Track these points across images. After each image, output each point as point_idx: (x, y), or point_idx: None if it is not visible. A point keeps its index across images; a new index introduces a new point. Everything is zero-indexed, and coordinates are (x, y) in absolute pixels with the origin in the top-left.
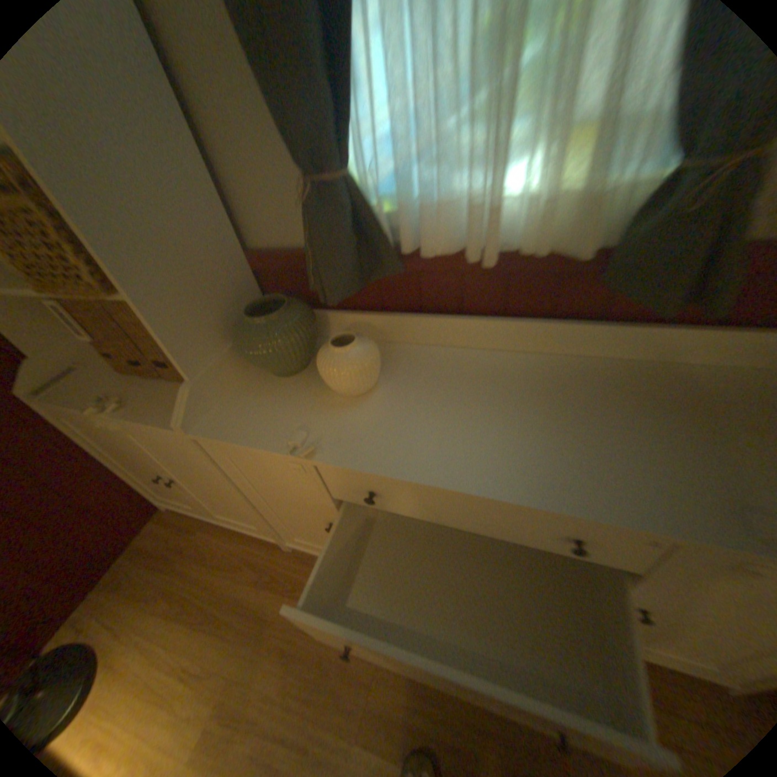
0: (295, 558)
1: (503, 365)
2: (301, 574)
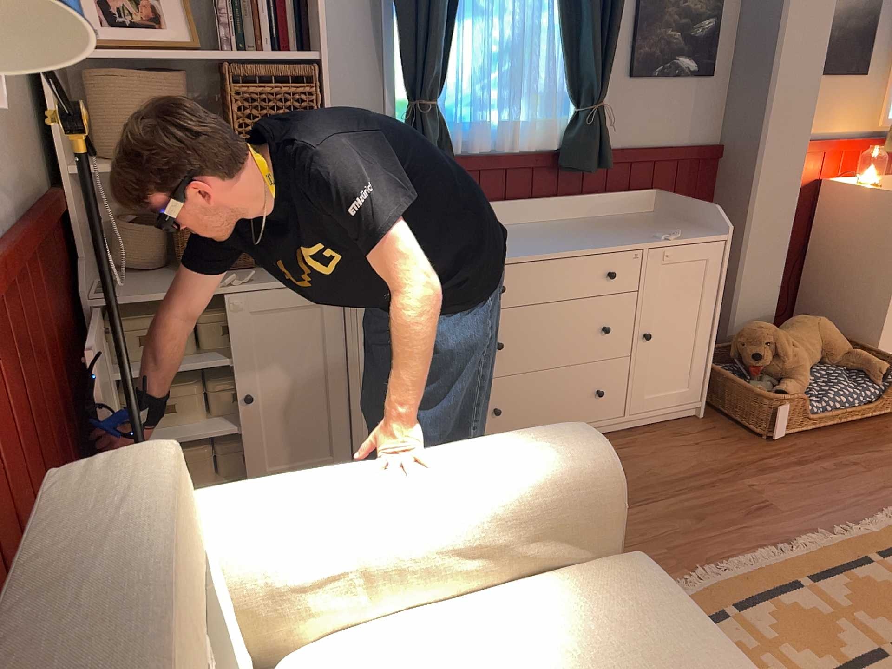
0: None
1: (518, 227)
2: None
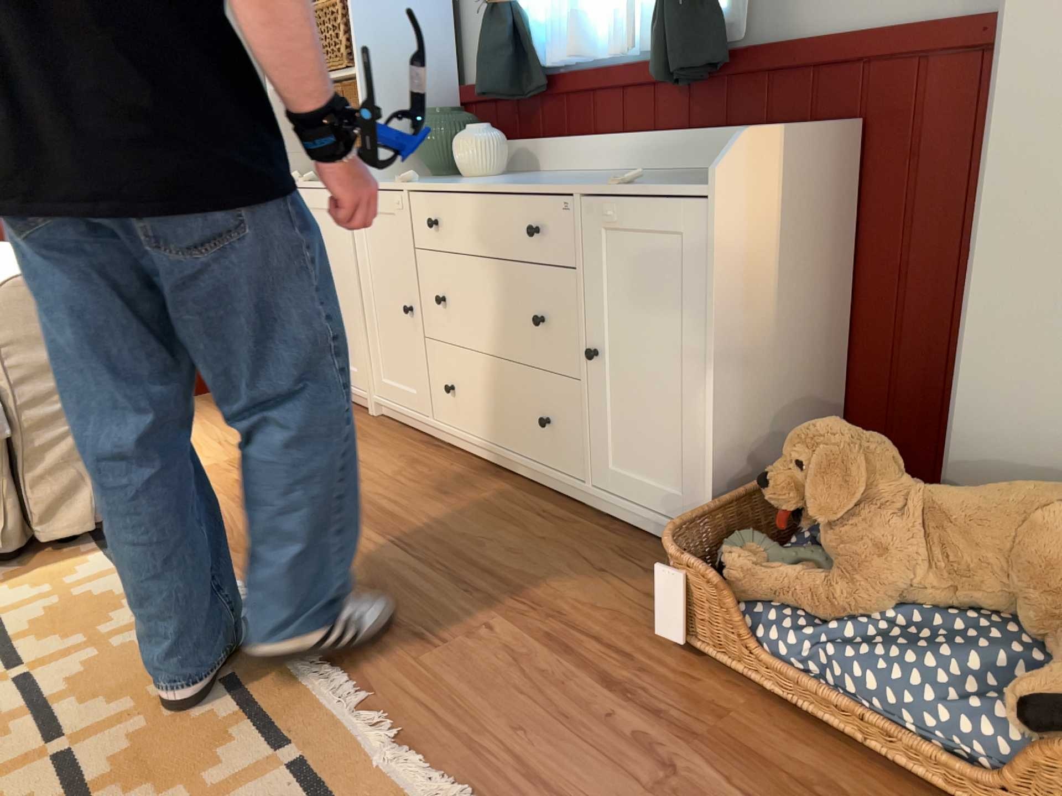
0: (373, 421)
1: (599, 173)
2: (368, 428)
